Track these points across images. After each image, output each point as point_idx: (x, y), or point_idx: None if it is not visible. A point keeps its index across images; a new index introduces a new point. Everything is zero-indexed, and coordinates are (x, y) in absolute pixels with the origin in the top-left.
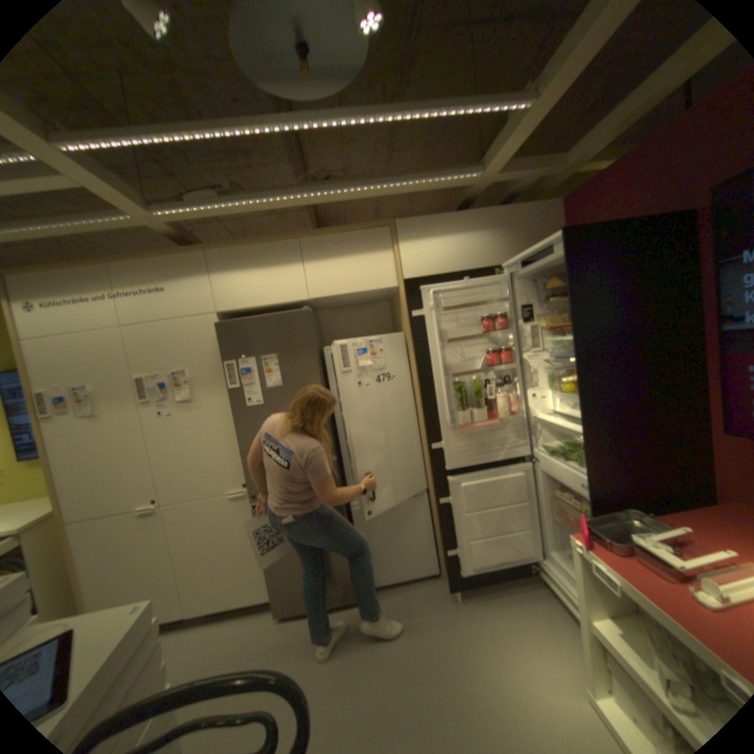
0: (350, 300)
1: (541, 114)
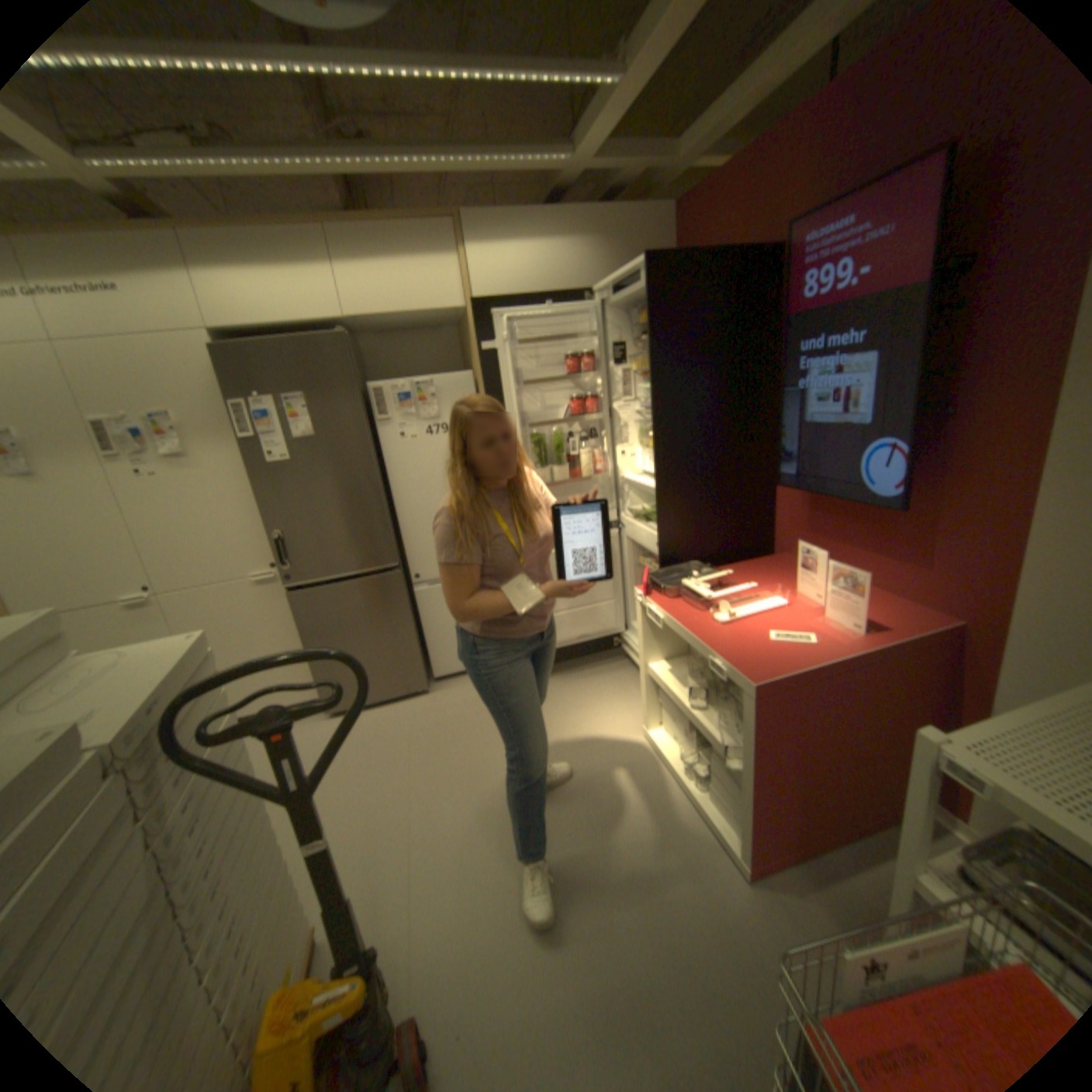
0: (401, 322)
1: (632, 94)
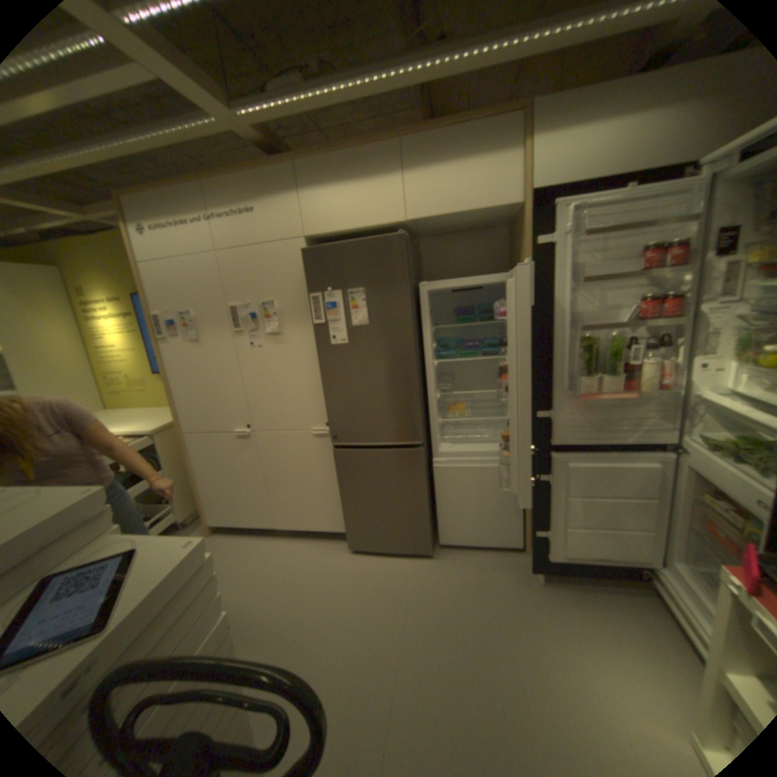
0: (458, 223)
1: None
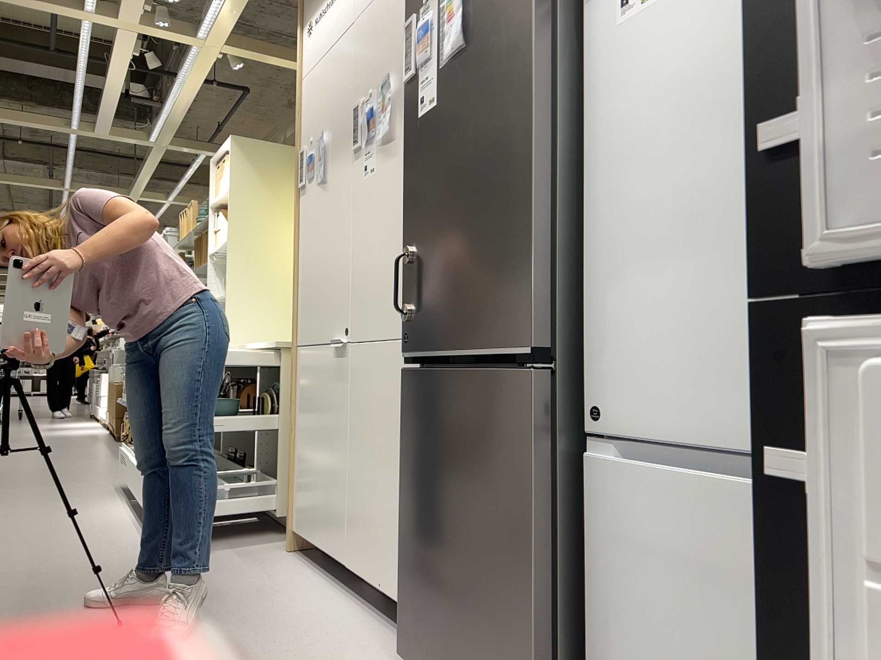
0: None
1: None
